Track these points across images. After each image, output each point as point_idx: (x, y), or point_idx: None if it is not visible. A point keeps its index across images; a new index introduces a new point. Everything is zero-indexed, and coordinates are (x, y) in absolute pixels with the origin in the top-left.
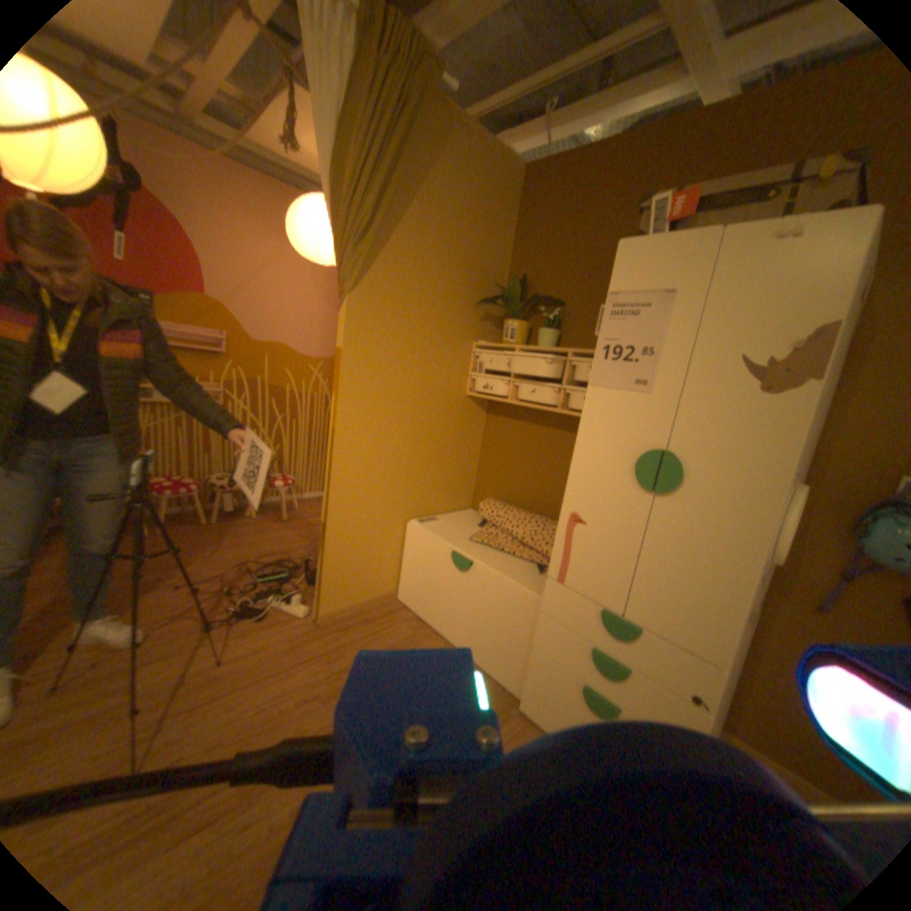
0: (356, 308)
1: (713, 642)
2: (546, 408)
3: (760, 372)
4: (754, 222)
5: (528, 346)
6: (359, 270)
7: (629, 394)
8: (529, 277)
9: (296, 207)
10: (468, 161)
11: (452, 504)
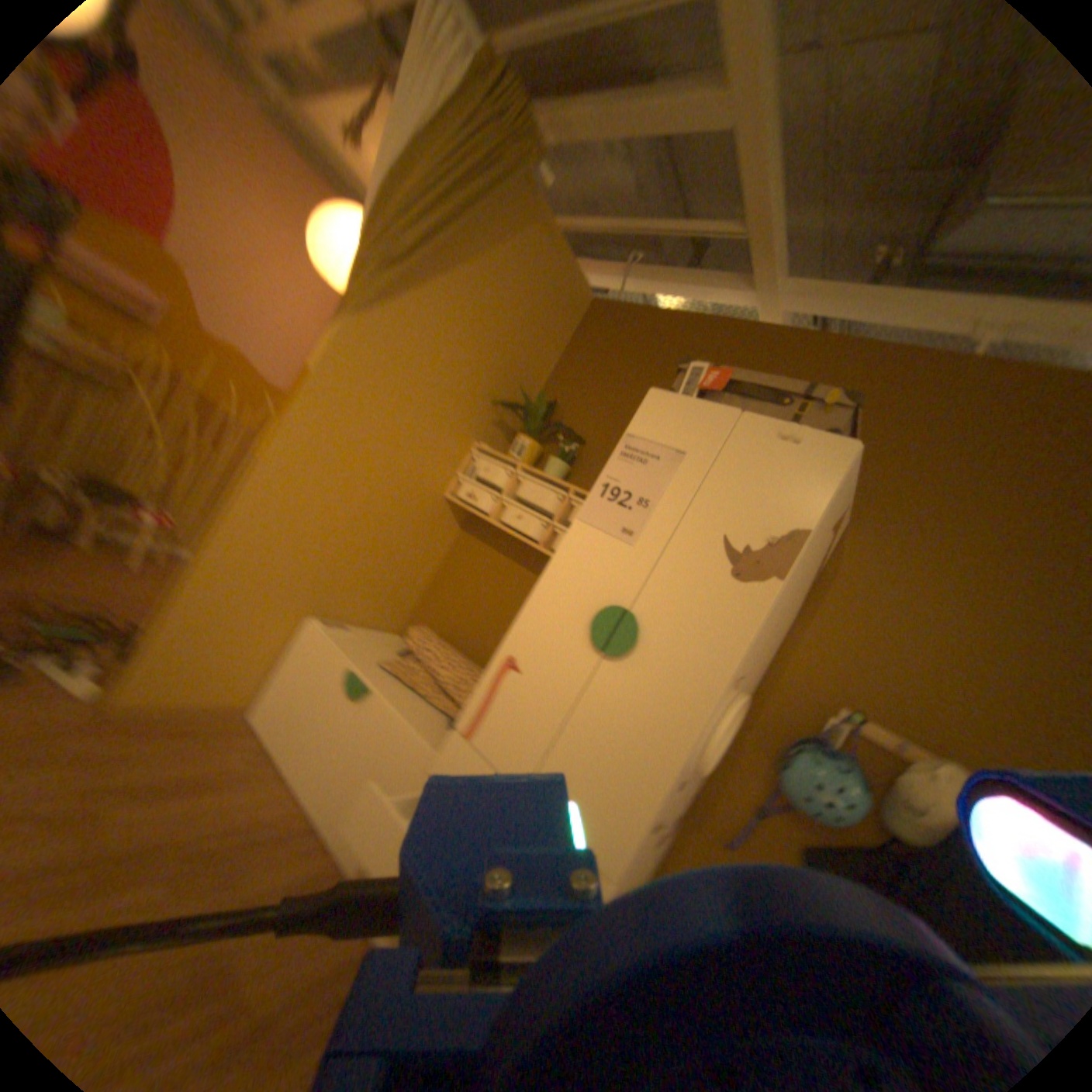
0: (351, 340)
1: (612, 846)
2: (528, 543)
3: (735, 558)
4: (765, 419)
5: (532, 471)
6: (373, 302)
7: (612, 542)
8: (559, 407)
9: (331, 216)
10: (537, 264)
11: (379, 624)
